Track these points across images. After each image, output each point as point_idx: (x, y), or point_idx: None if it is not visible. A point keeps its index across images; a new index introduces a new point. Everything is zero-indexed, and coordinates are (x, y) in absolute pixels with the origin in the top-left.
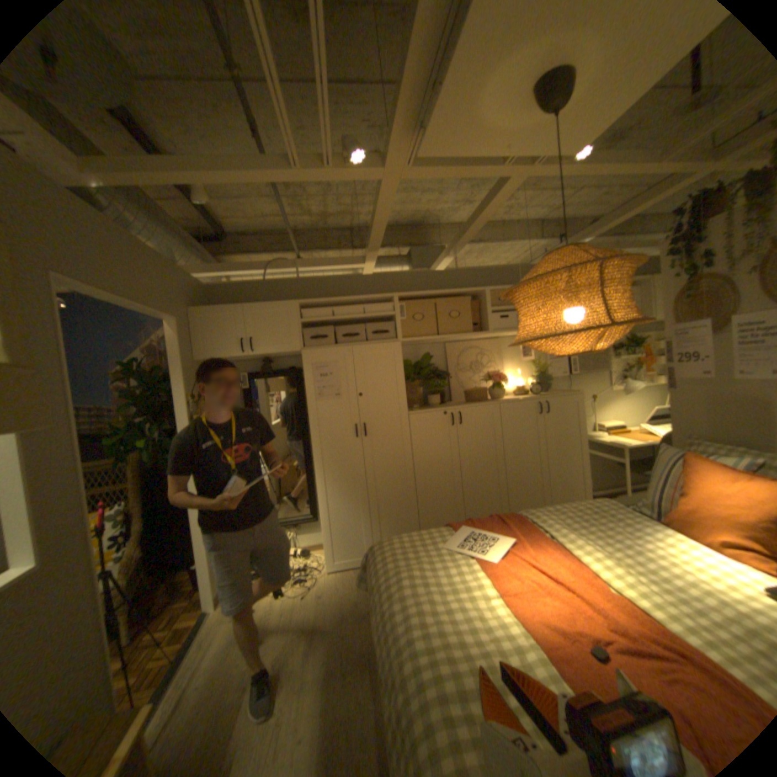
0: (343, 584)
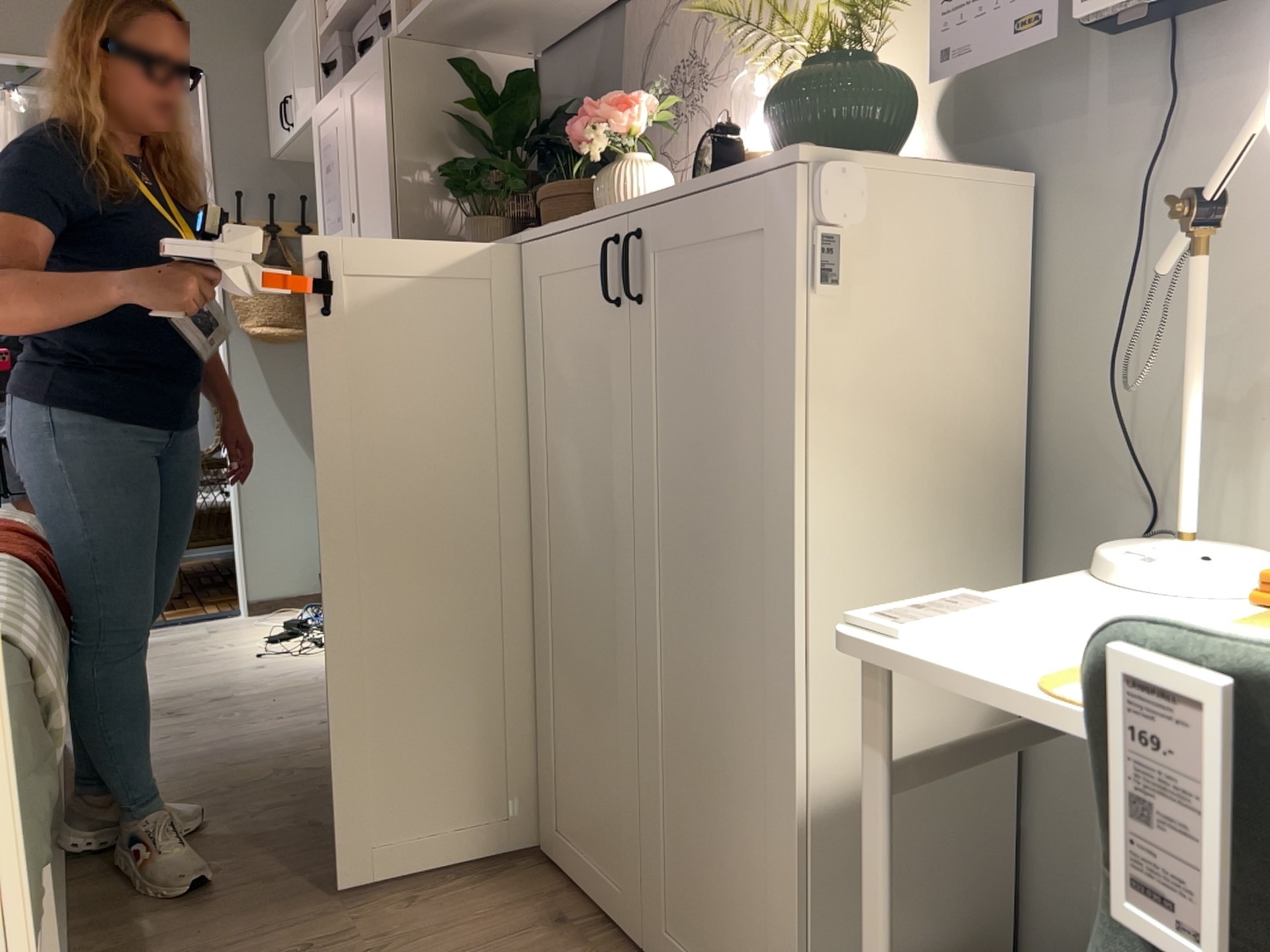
0: (307, 675)
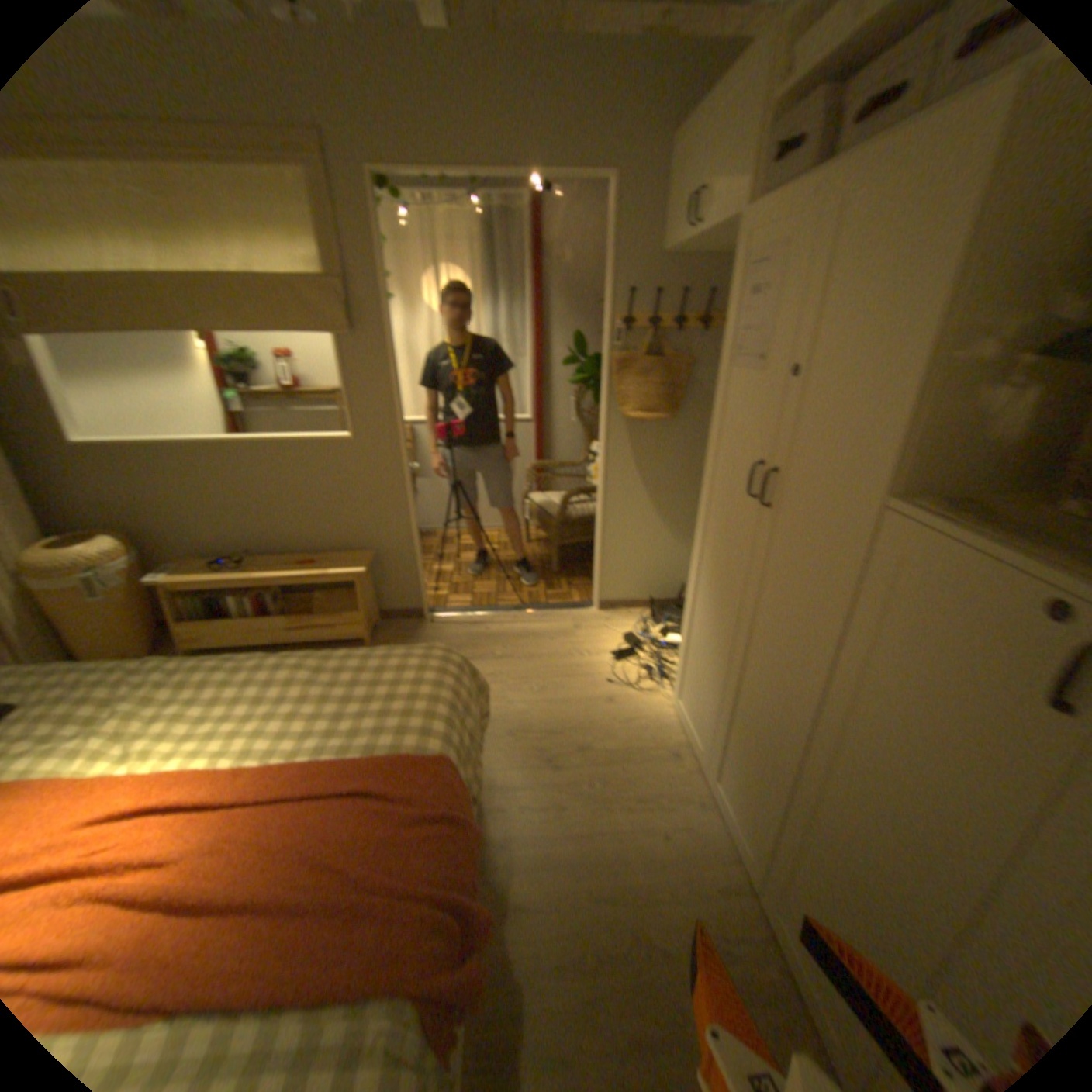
0: (646, 732)
